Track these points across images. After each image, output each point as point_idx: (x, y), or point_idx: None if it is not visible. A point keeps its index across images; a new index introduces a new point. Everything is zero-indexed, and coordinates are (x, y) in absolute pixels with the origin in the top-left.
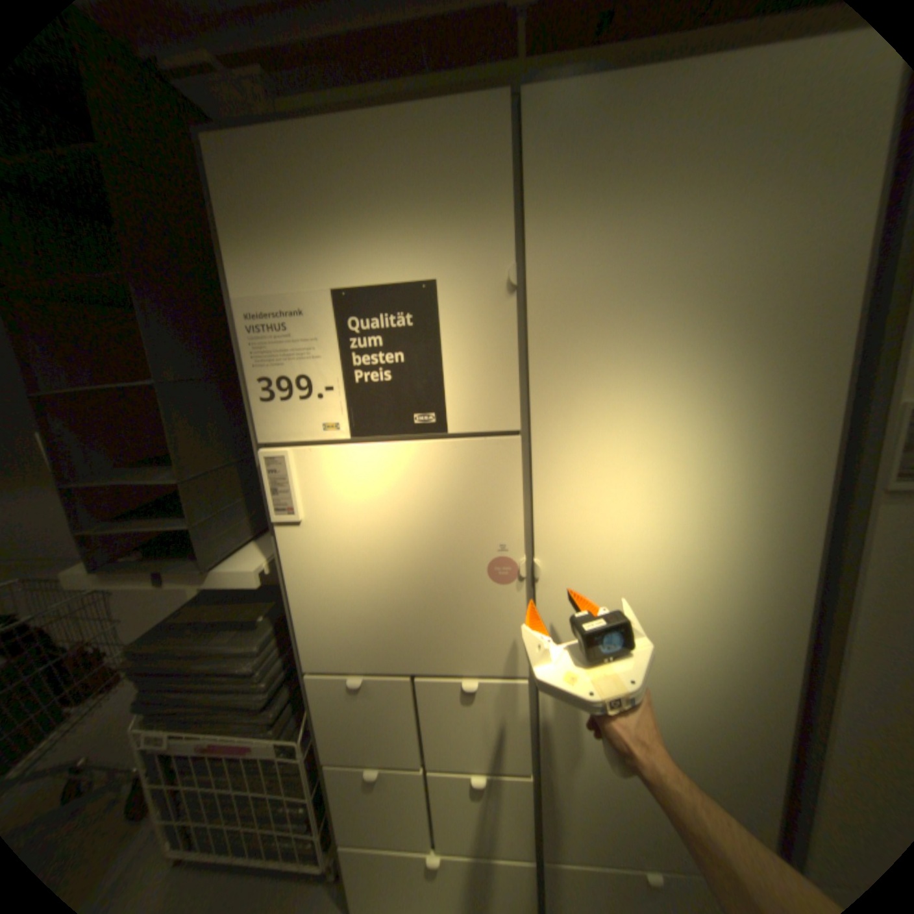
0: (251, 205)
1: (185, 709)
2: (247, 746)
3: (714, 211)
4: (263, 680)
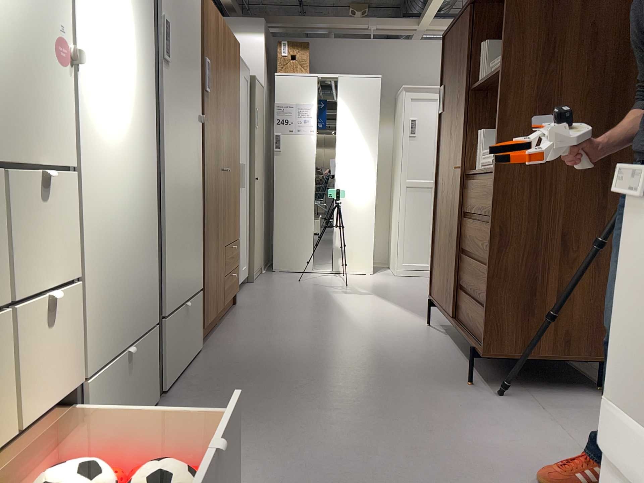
0: None
1: None
2: None
3: None
4: None
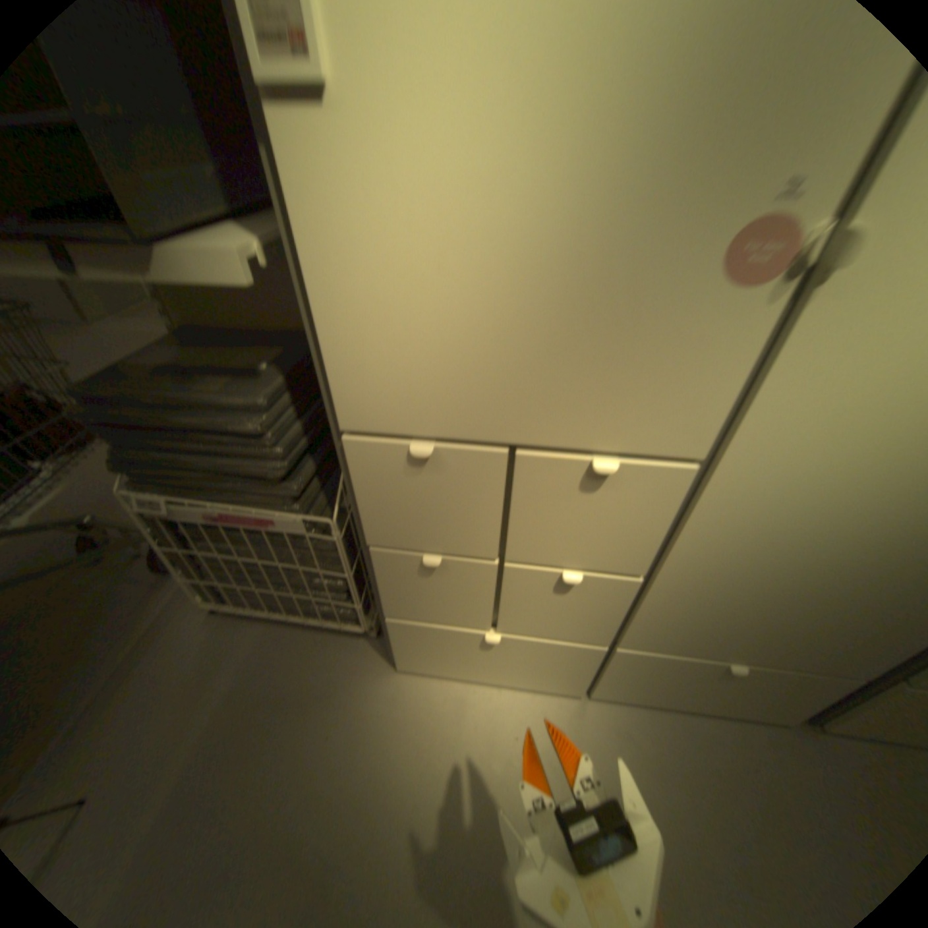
0: None
1: (180, 469)
2: (269, 516)
3: None
4: (279, 441)
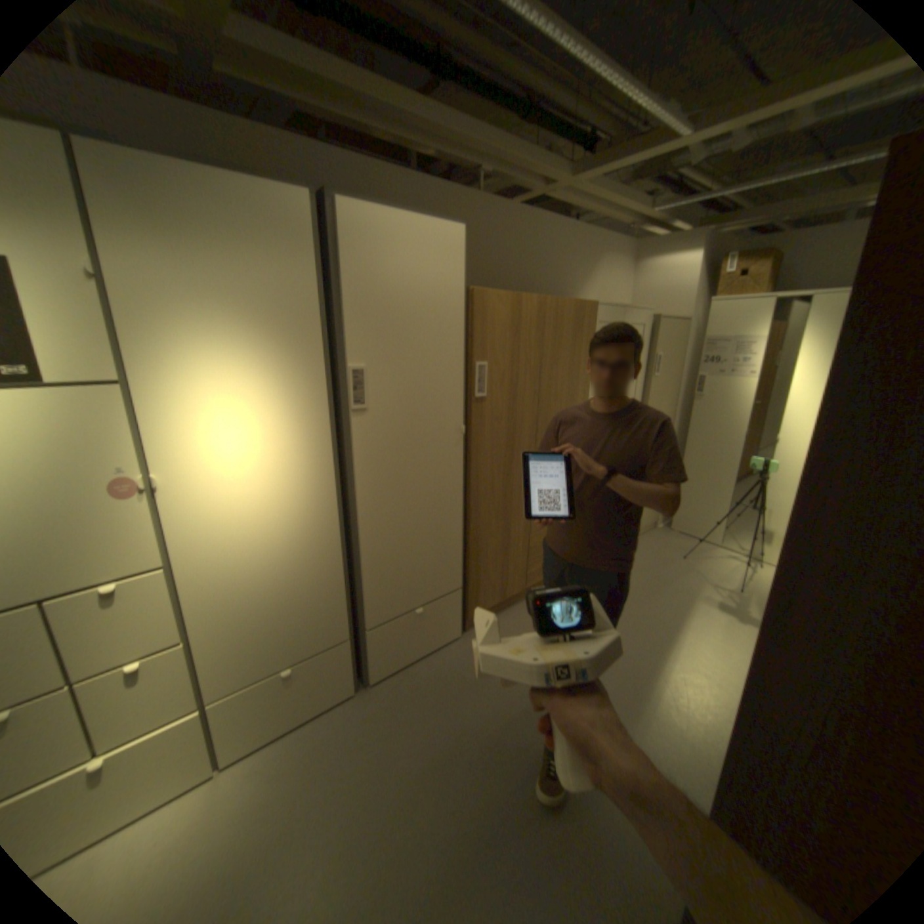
0: None
1: None
2: None
3: (235, 256)
4: None
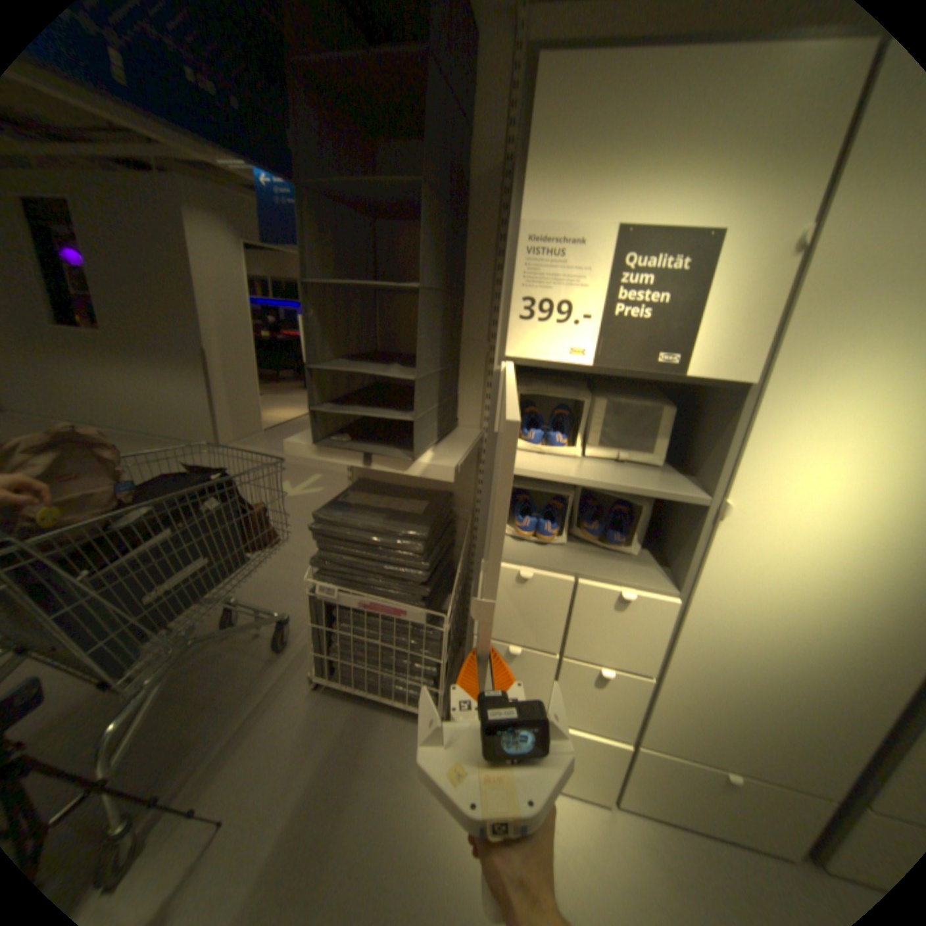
0: (568, 130)
1: (356, 573)
2: (404, 611)
3: None
4: (428, 562)
